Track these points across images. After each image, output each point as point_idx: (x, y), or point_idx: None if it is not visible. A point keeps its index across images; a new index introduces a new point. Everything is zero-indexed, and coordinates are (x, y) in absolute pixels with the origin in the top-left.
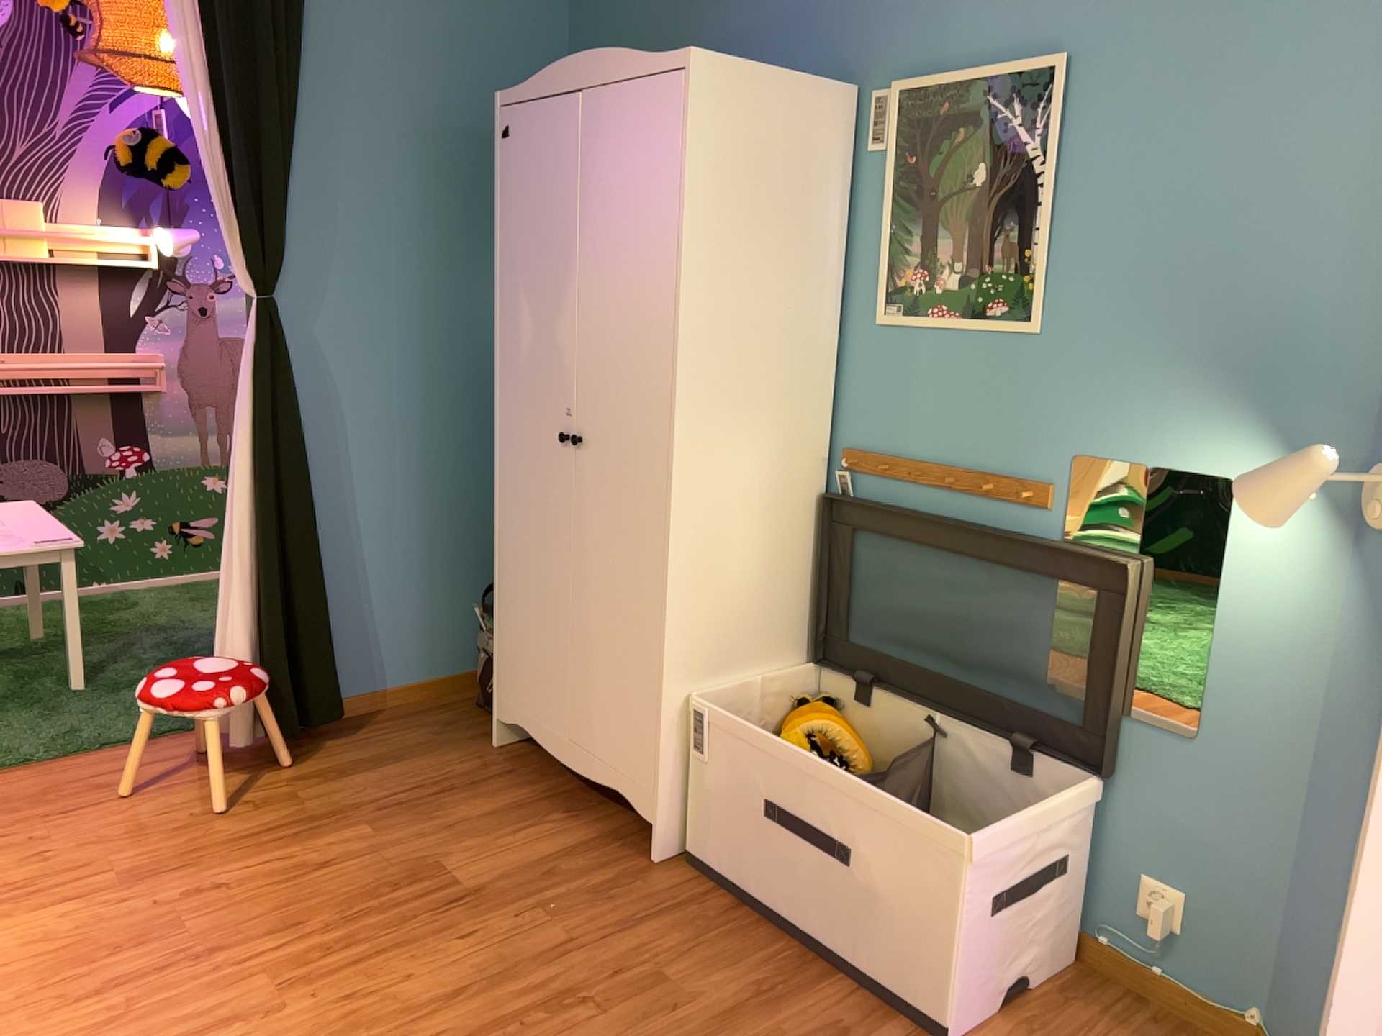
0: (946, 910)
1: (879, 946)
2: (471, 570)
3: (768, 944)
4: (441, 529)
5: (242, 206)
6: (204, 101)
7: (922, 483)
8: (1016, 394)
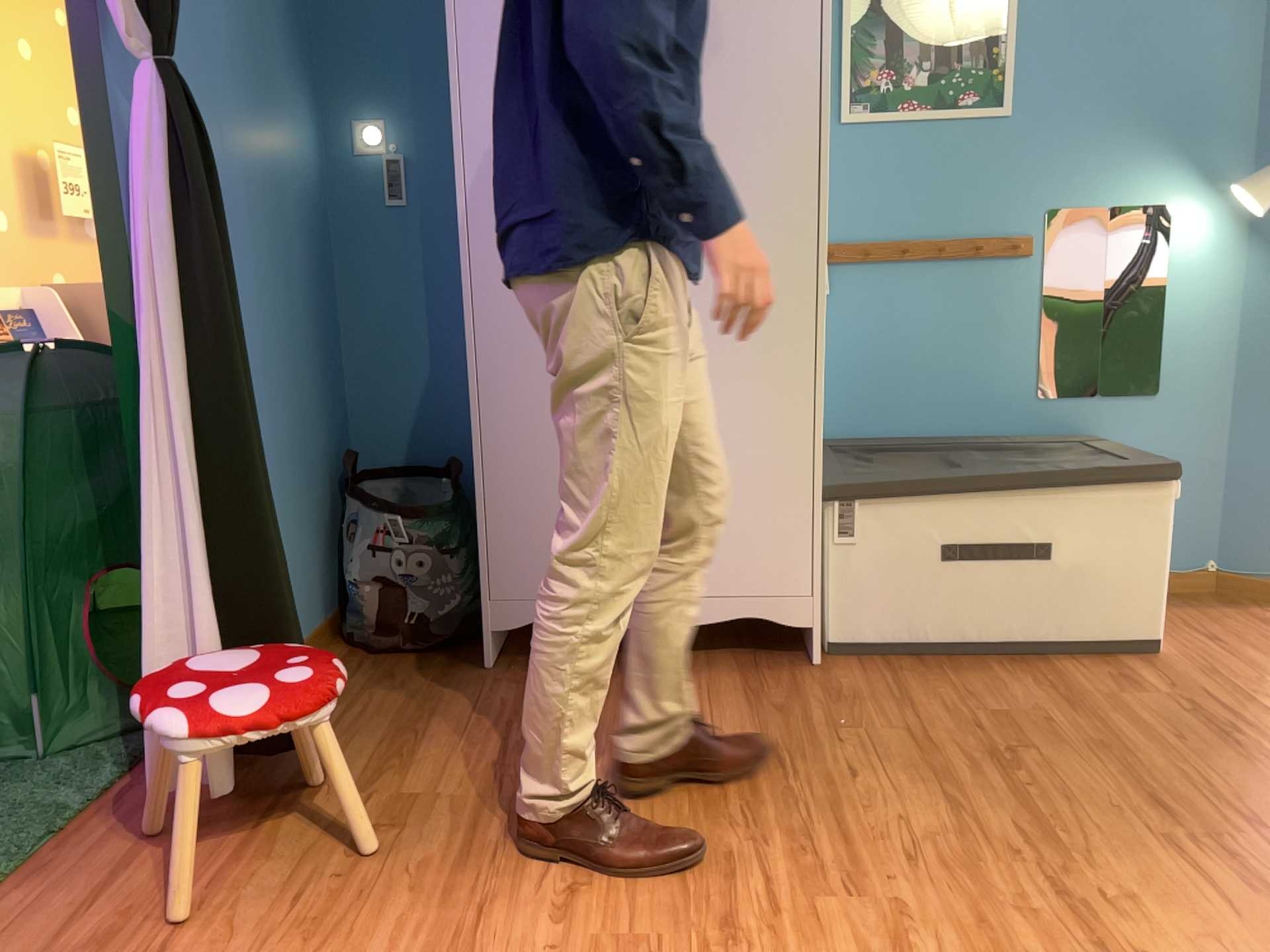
0: (1155, 547)
1: (1088, 609)
2: (310, 488)
3: (984, 665)
4: (286, 436)
5: None
6: None
7: (907, 259)
8: (991, 168)
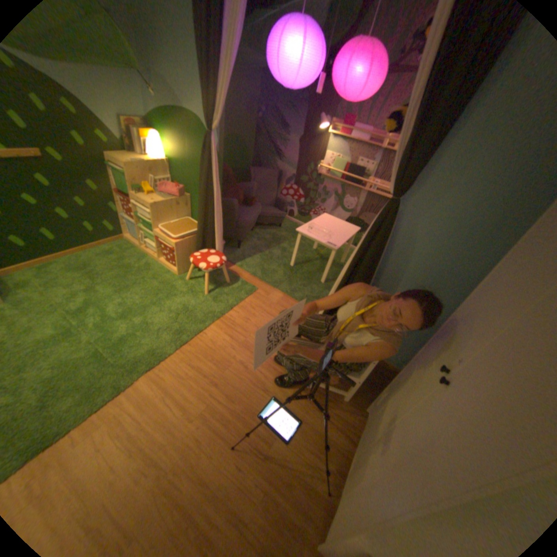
0: None
1: None
2: None
3: None
4: None
5: (404, 152)
6: (419, 88)
7: None
8: None
